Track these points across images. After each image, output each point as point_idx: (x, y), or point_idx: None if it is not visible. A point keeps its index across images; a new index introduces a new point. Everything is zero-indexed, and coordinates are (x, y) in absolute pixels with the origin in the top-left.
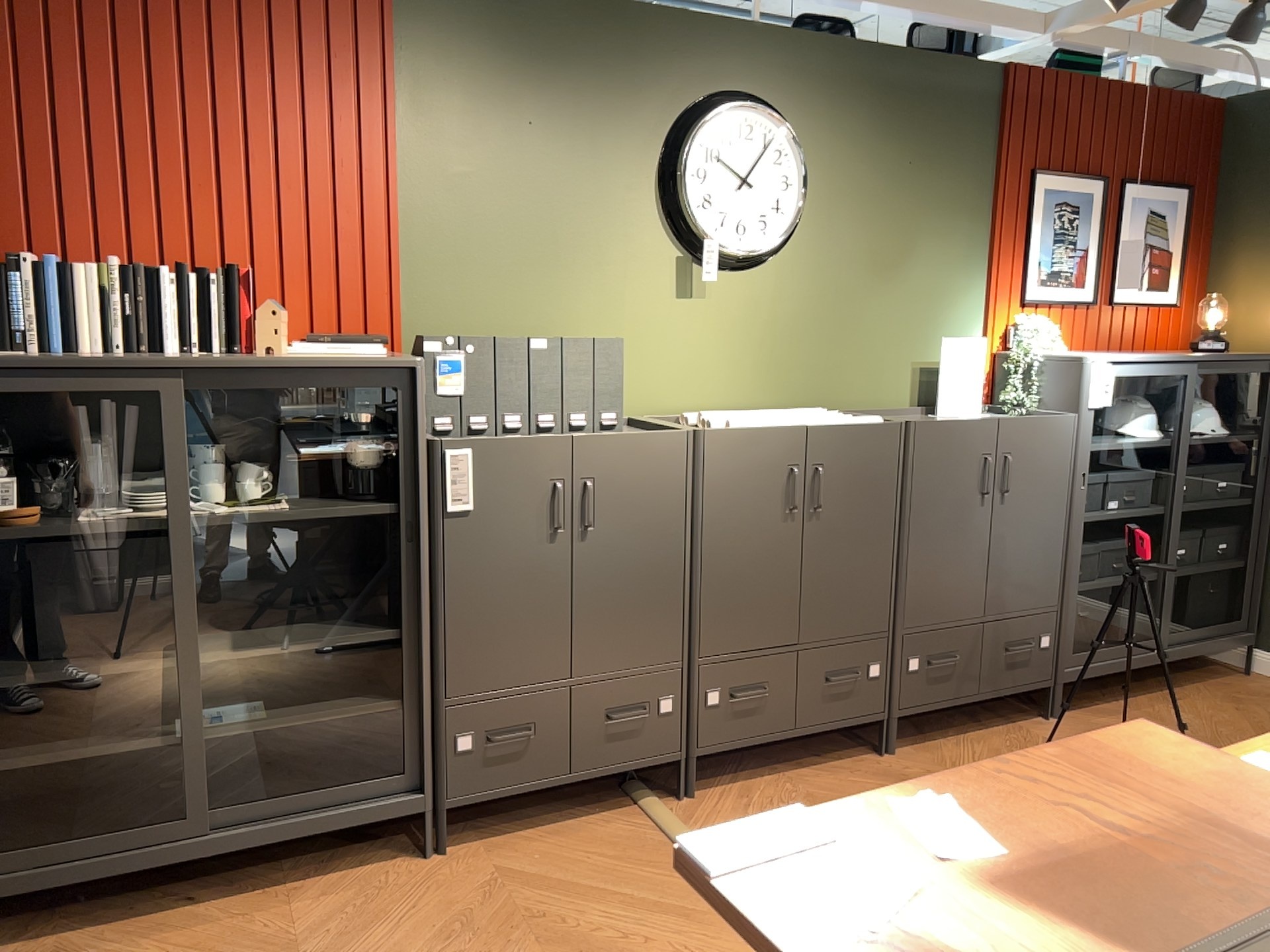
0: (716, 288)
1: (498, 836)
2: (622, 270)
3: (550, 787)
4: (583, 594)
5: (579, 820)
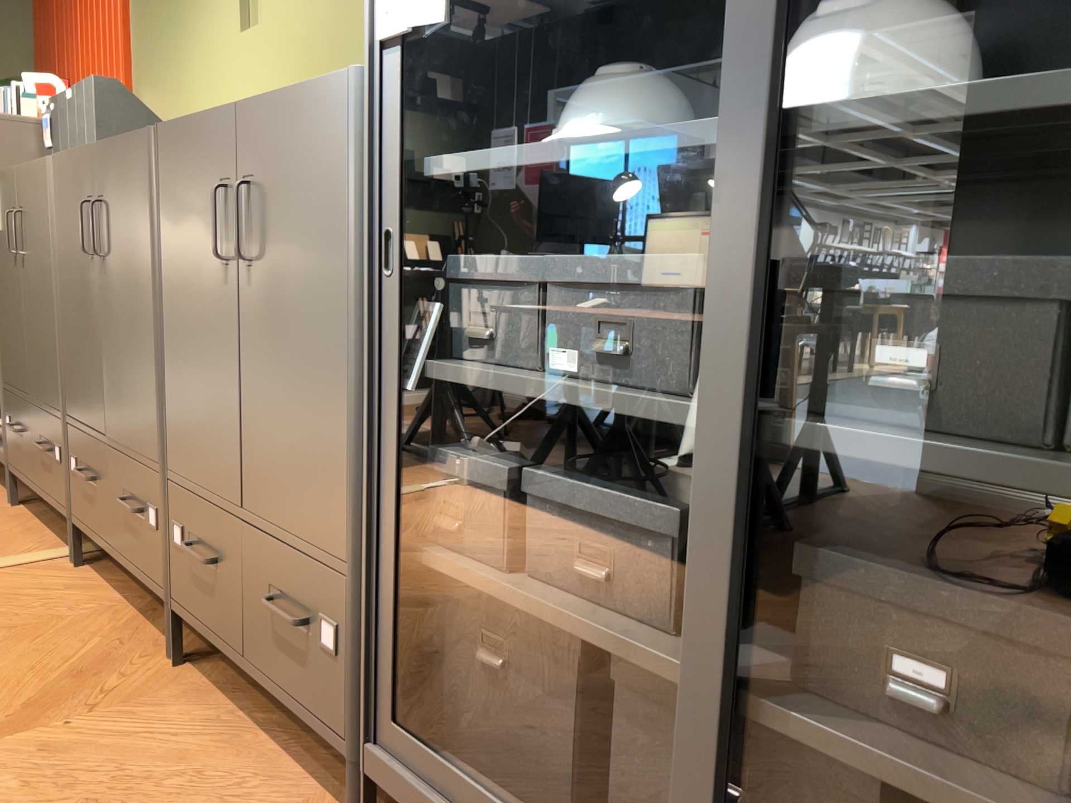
0: (263, 12)
1: (35, 516)
2: (211, 19)
3: (31, 487)
4: (28, 318)
5: (51, 535)
